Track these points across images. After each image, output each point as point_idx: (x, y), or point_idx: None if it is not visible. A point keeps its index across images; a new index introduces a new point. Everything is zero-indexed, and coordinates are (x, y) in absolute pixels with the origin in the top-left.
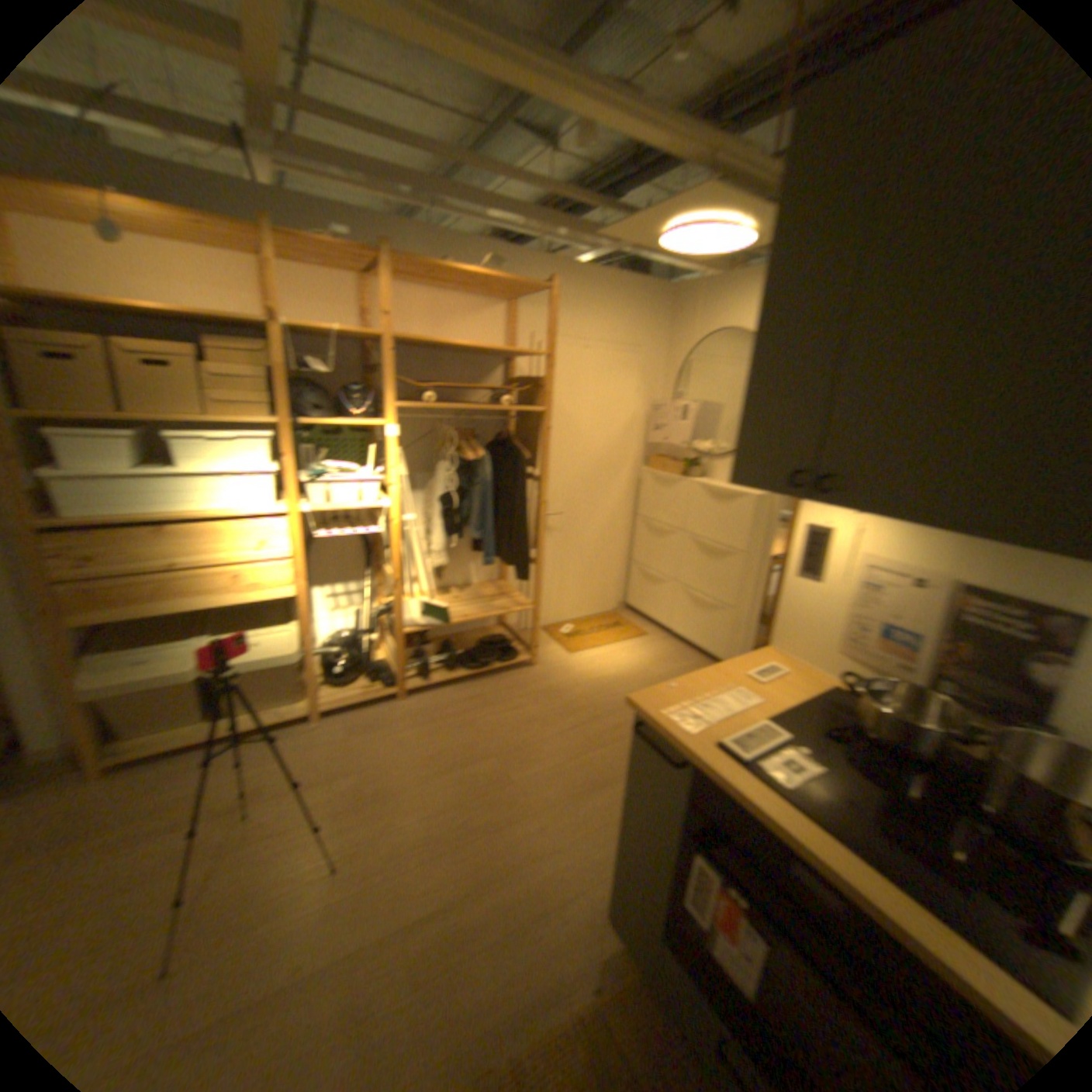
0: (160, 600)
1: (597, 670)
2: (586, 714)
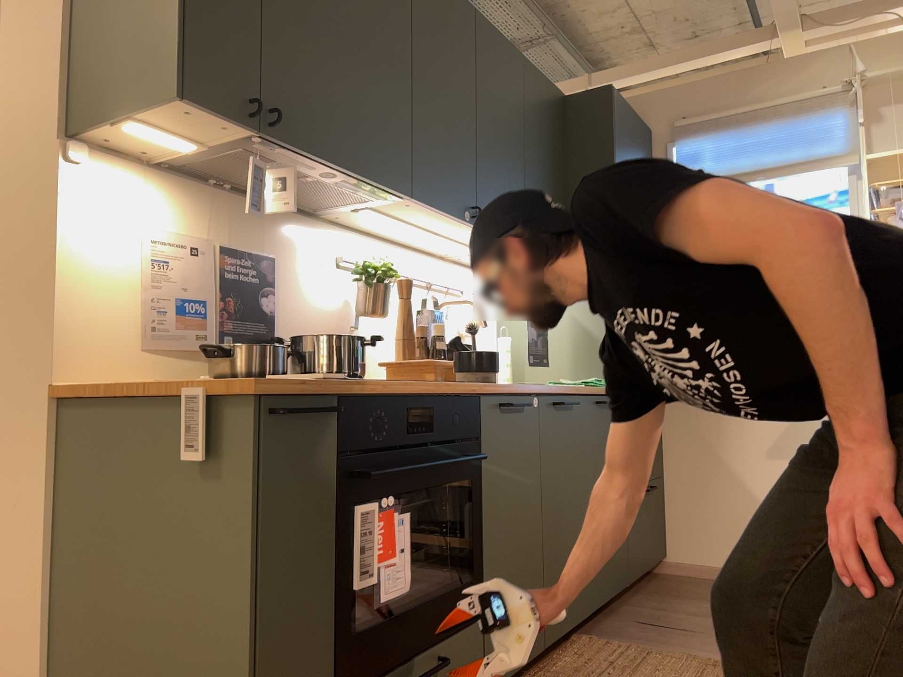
0: None
1: None
2: None
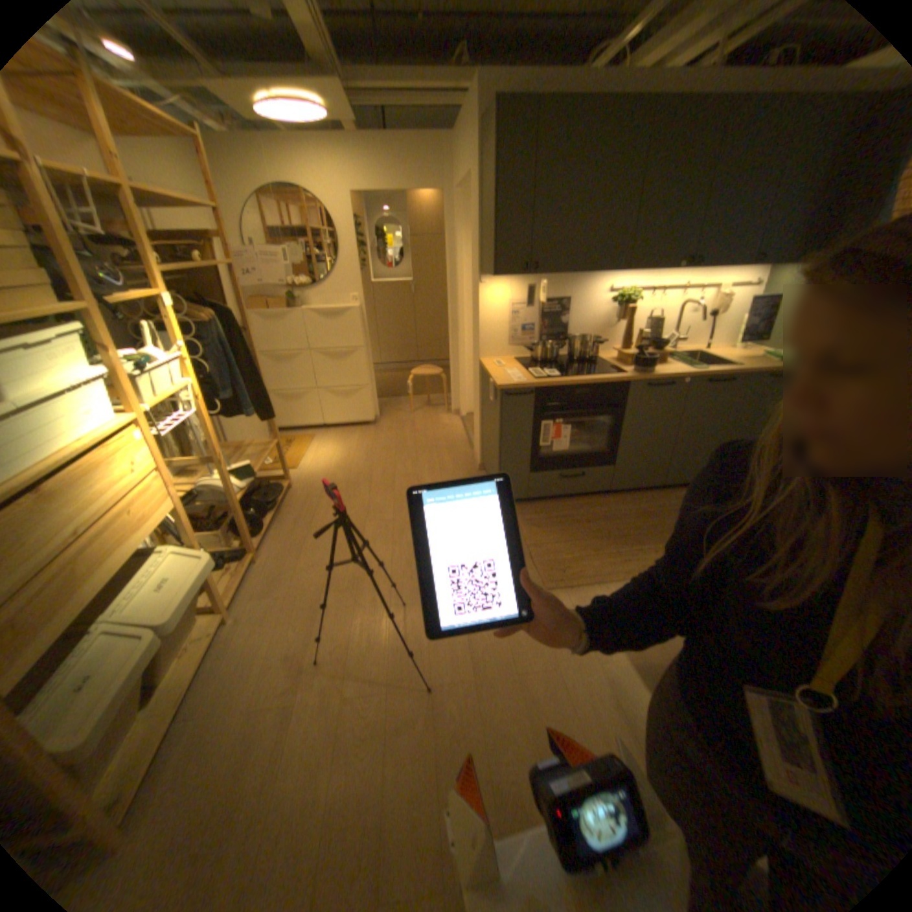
0: (83, 578)
1: (326, 464)
2: (362, 480)
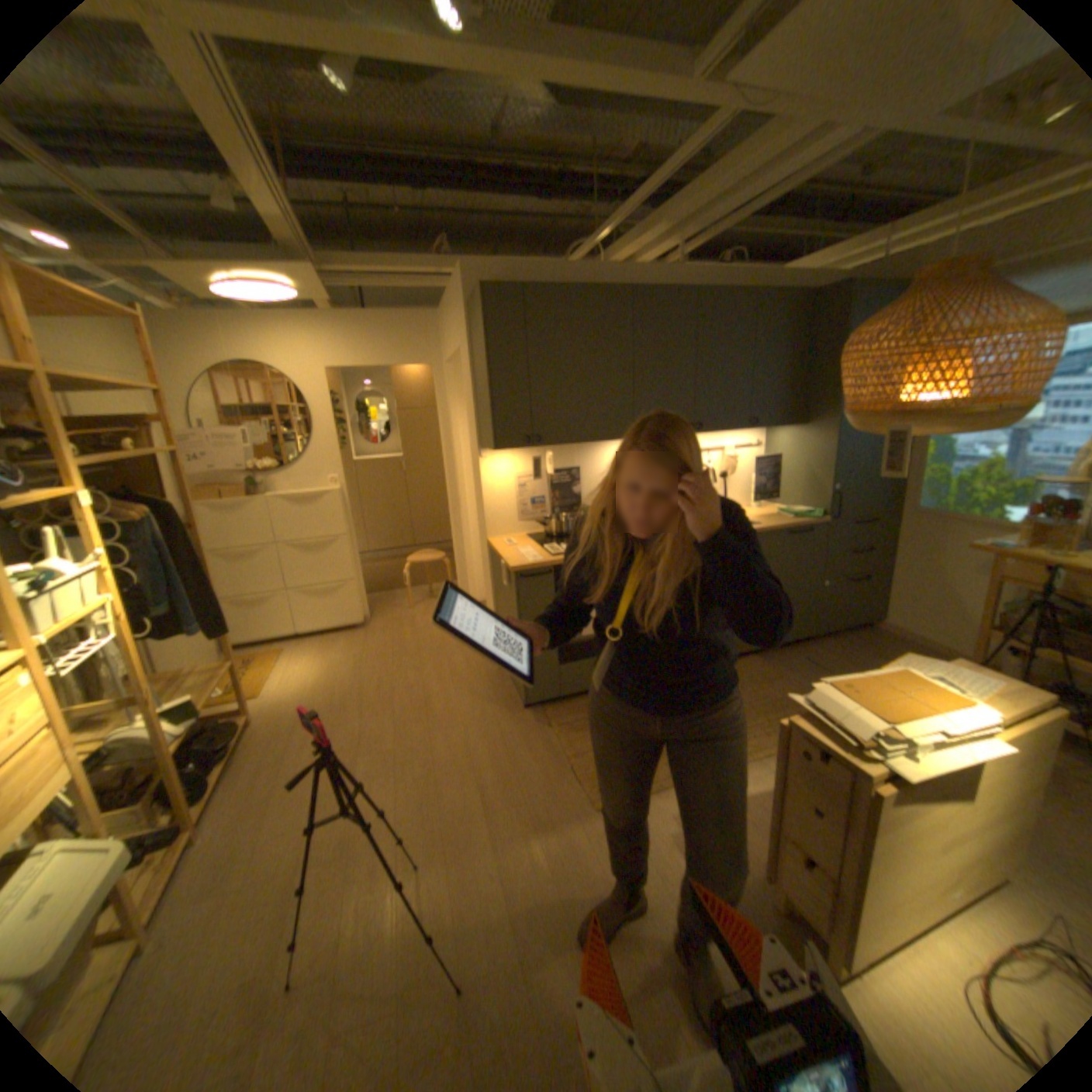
0: None
1: (299, 687)
2: (349, 702)
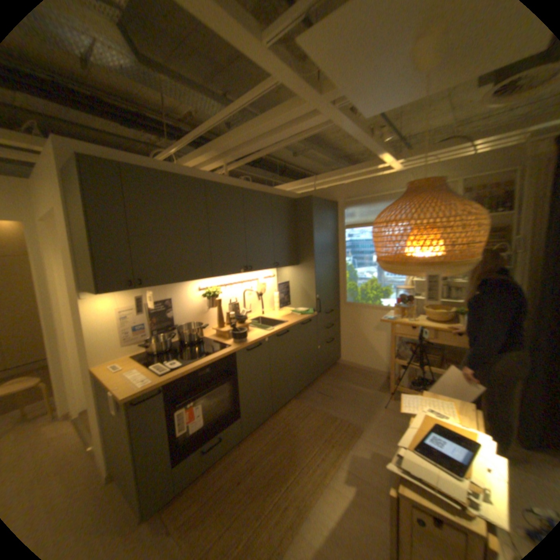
0: None
1: None
2: None
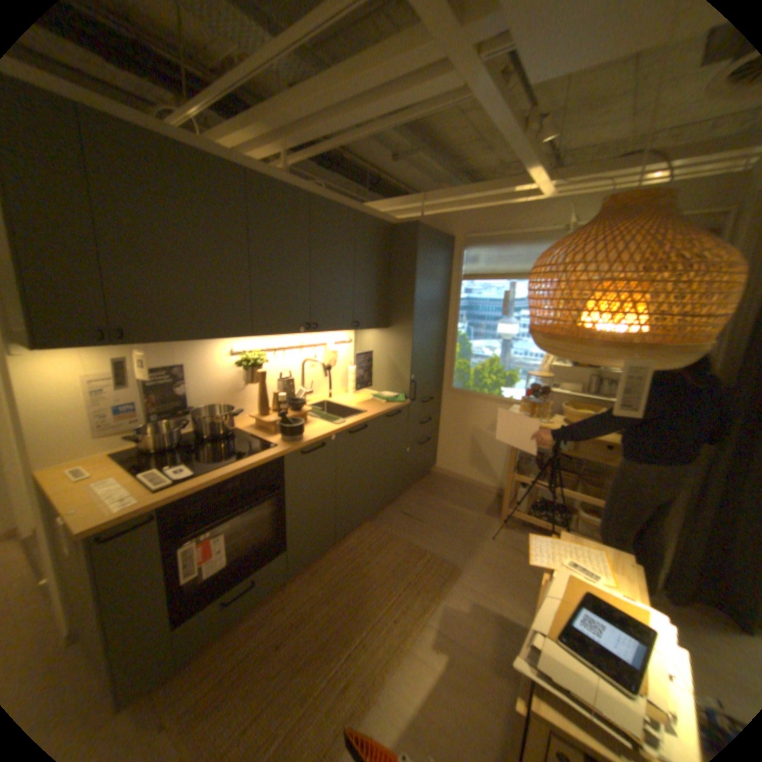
0: None
1: None
2: None
